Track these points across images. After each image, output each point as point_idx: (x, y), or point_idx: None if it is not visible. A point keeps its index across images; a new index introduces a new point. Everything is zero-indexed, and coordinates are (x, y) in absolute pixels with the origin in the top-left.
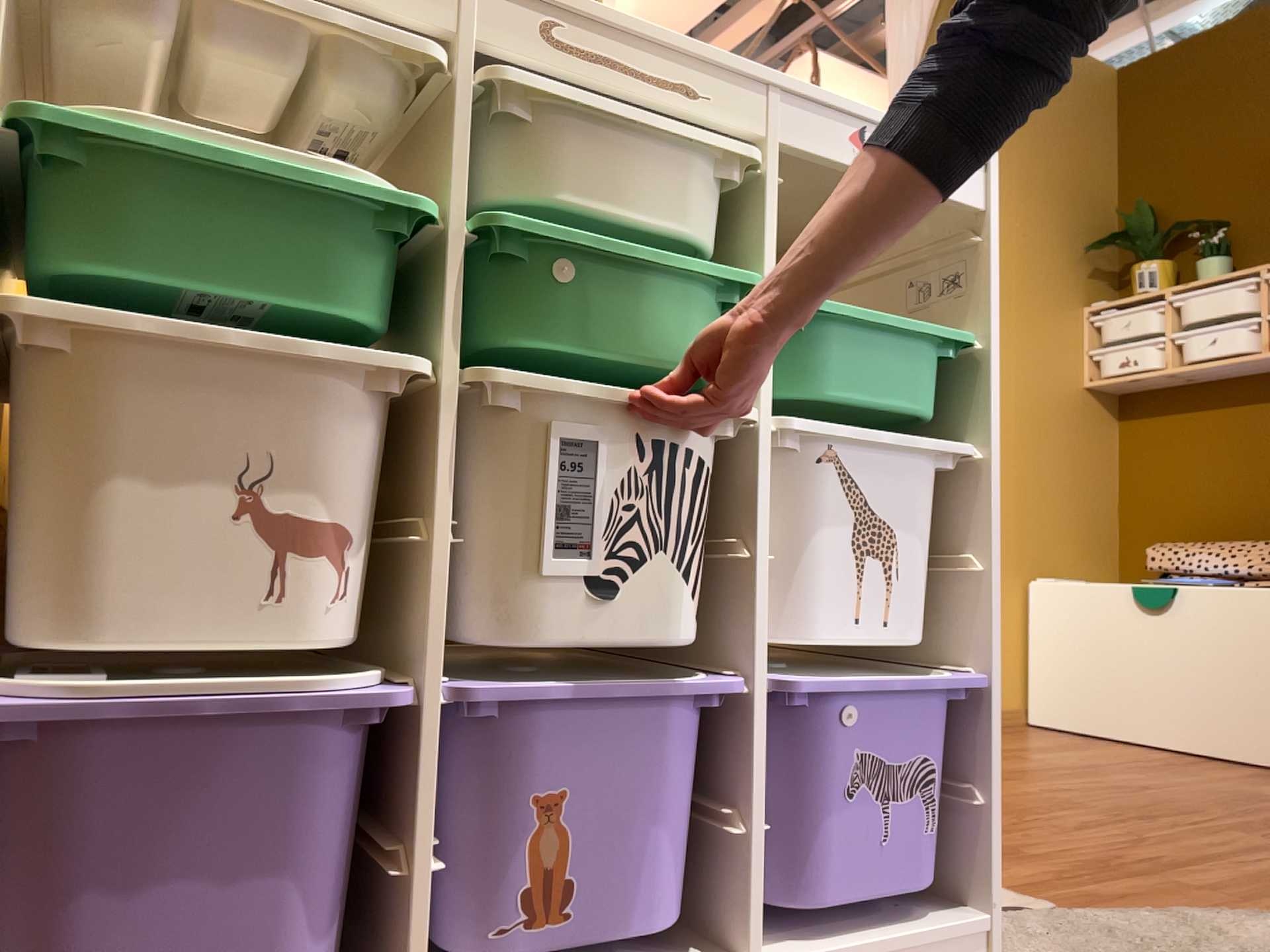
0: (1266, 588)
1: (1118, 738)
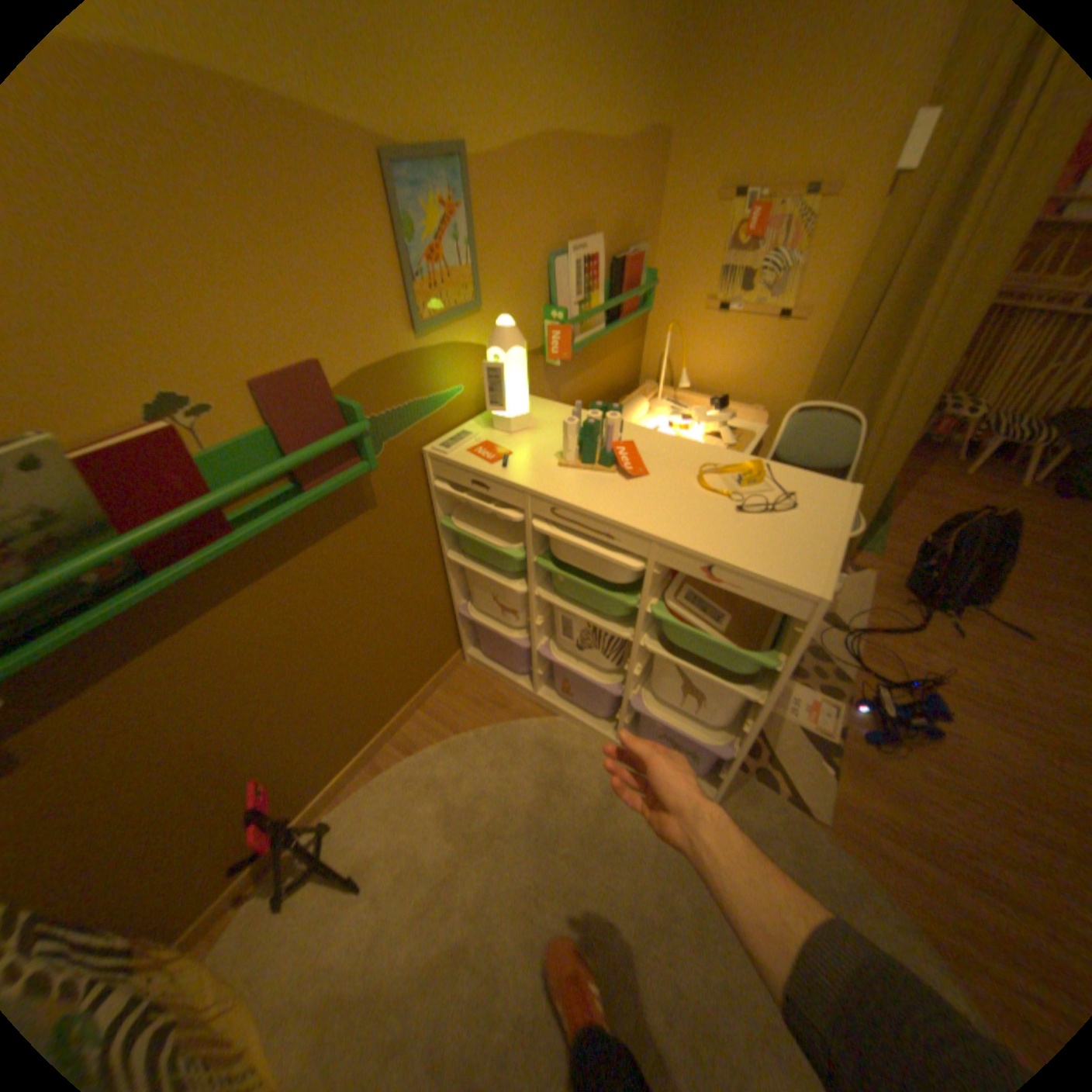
0: None
1: None
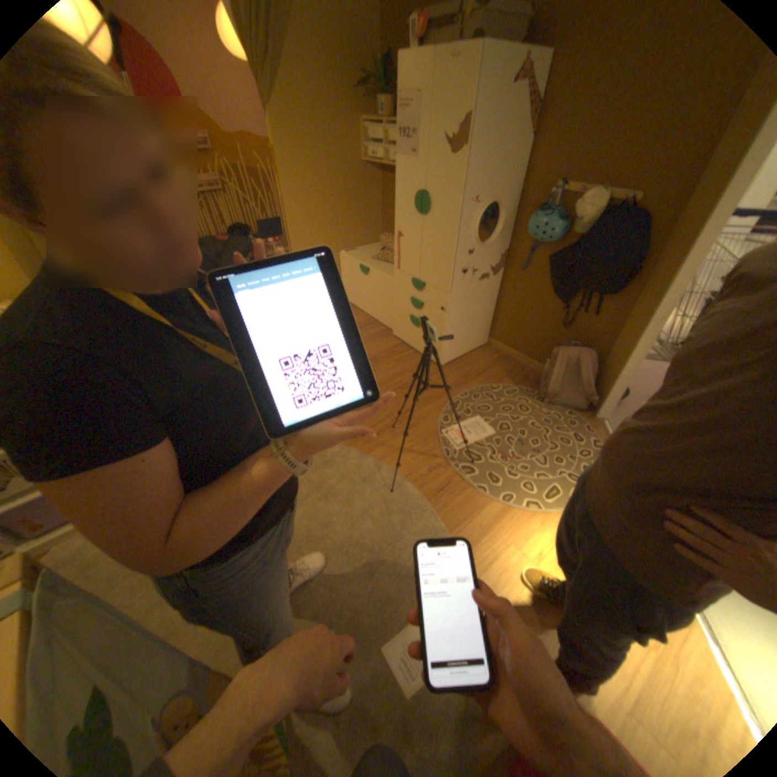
0: (390, 277)
1: (361, 312)
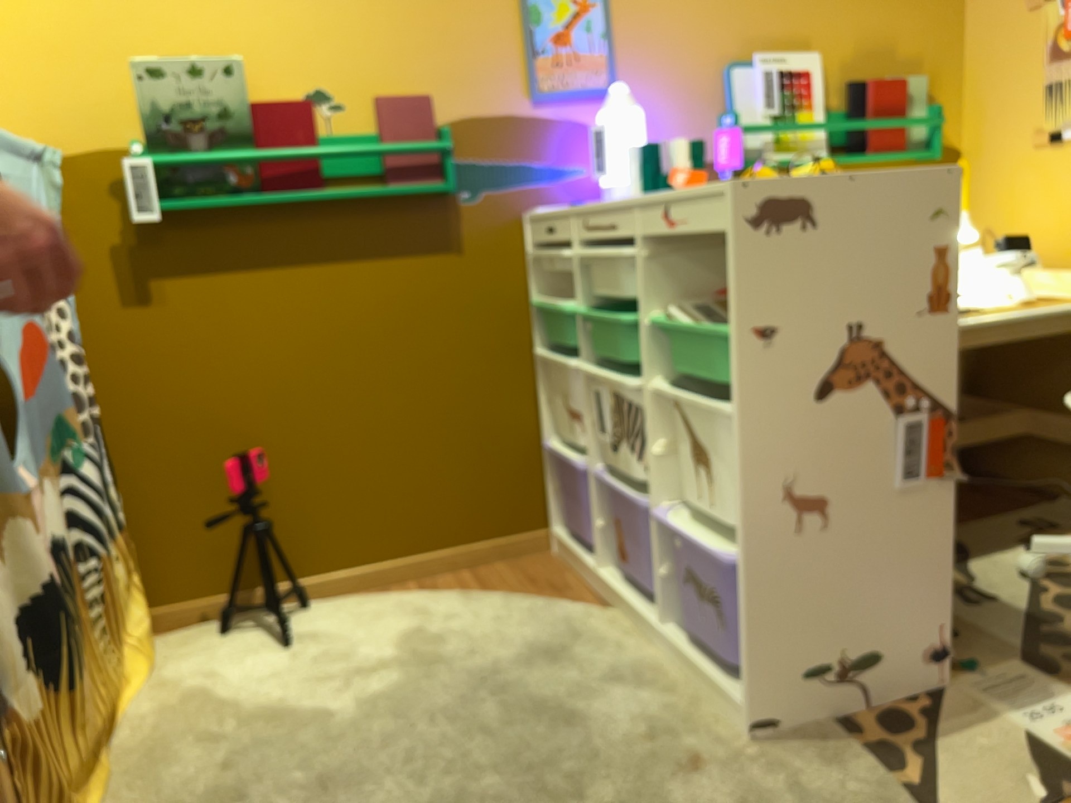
0: None
1: None
